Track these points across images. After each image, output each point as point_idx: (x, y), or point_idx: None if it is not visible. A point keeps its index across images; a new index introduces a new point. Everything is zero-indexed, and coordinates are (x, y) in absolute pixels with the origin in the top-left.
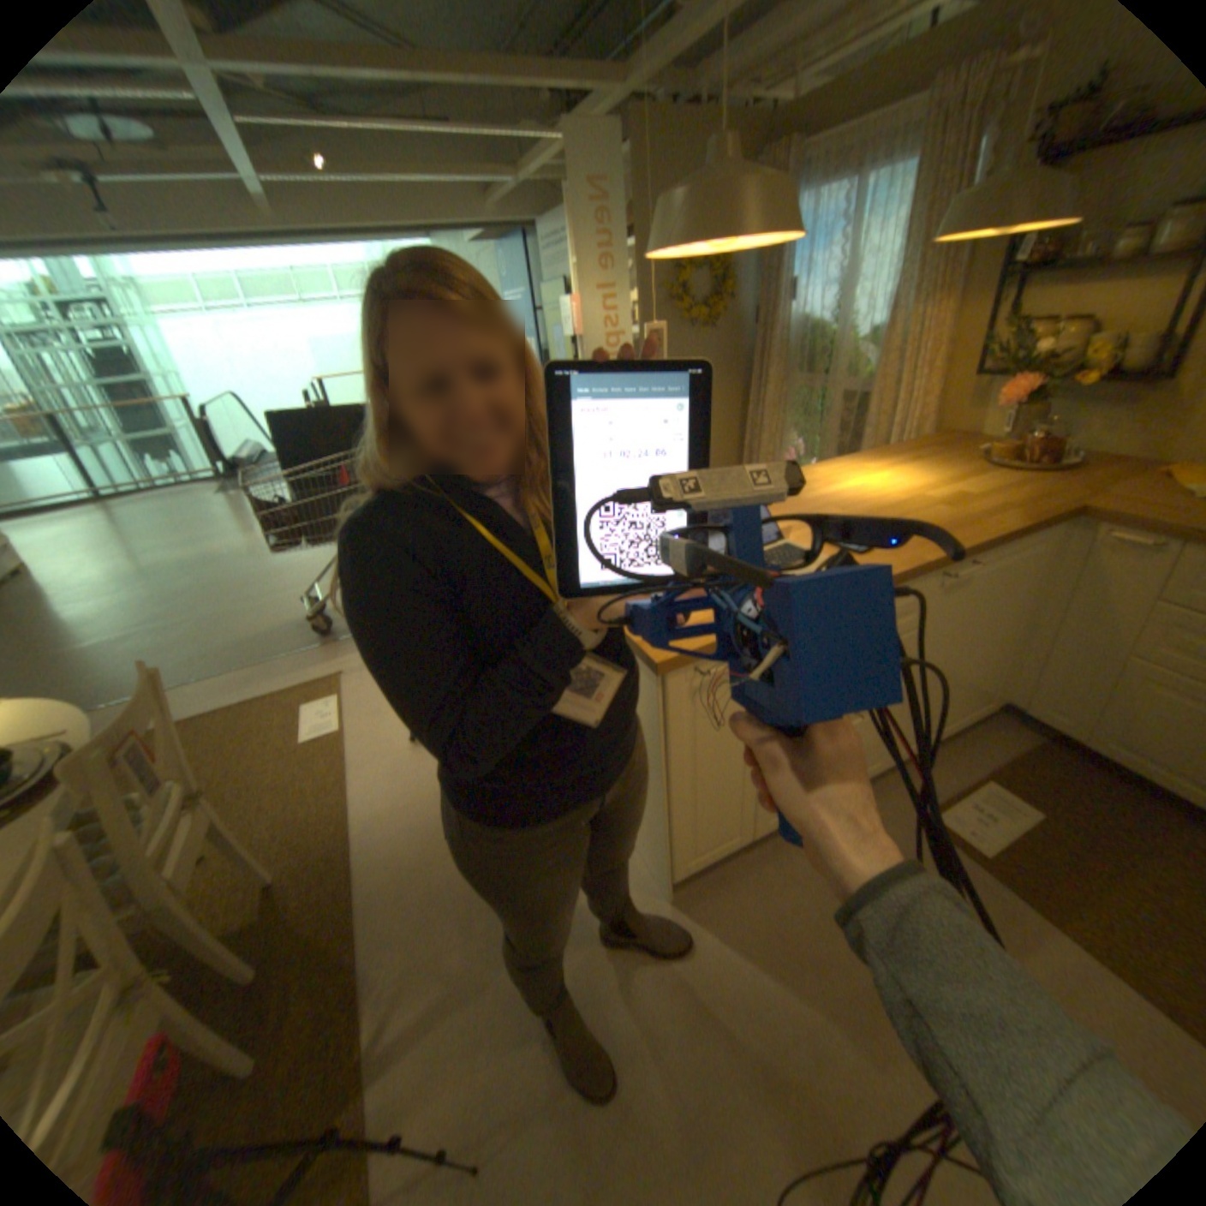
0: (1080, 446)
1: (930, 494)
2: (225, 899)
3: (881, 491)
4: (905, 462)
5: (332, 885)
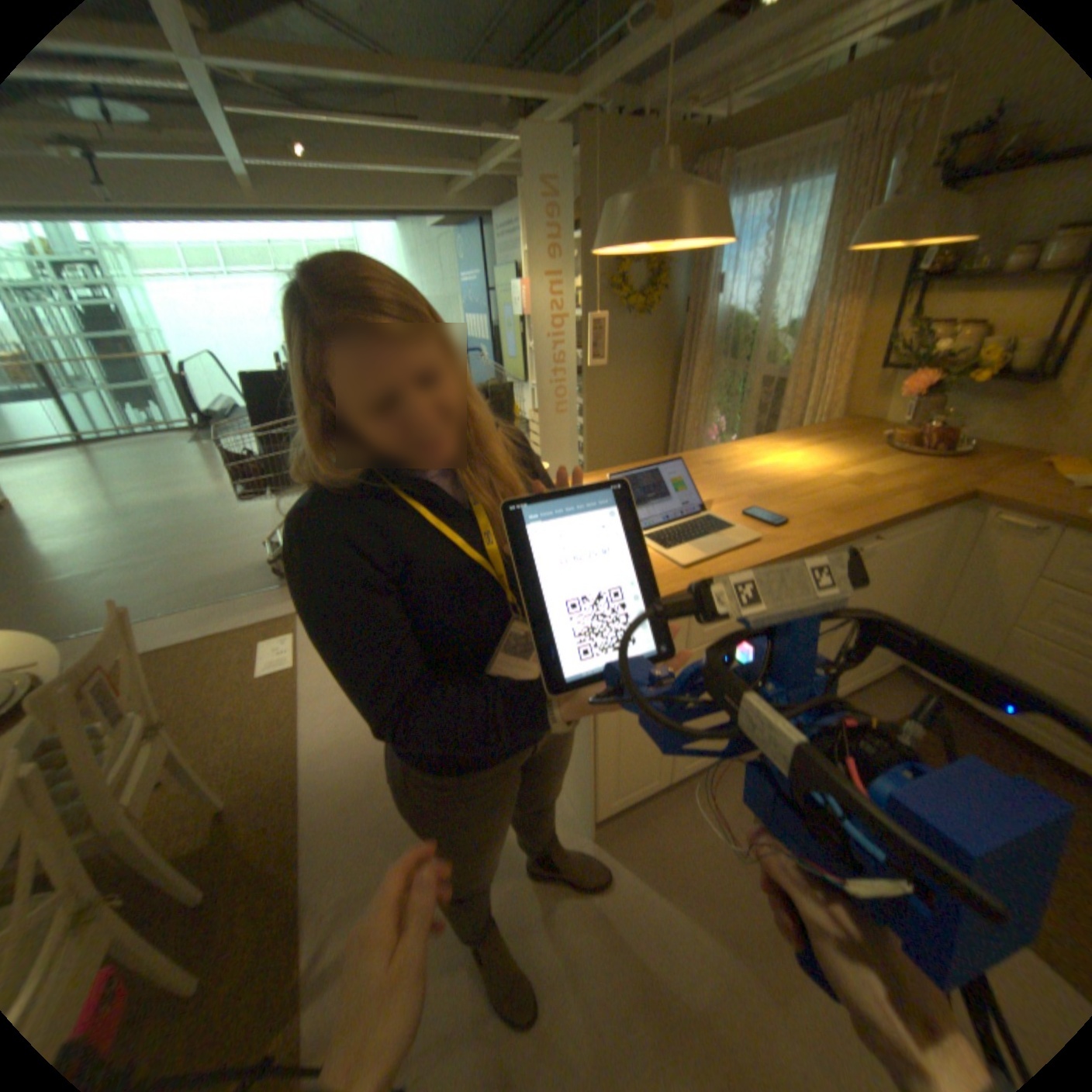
0: (972, 435)
1: (839, 473)
2: (179, 823)
3: (795, 468)
4: (817, 442)
5: (280, 813)
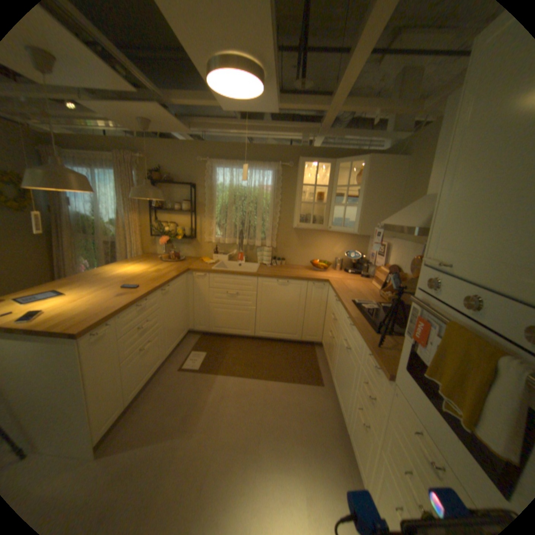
0: (183, 256)
1: (149, 271)
2: None
3: (133, 272)
4: (137, 264)
5: None
